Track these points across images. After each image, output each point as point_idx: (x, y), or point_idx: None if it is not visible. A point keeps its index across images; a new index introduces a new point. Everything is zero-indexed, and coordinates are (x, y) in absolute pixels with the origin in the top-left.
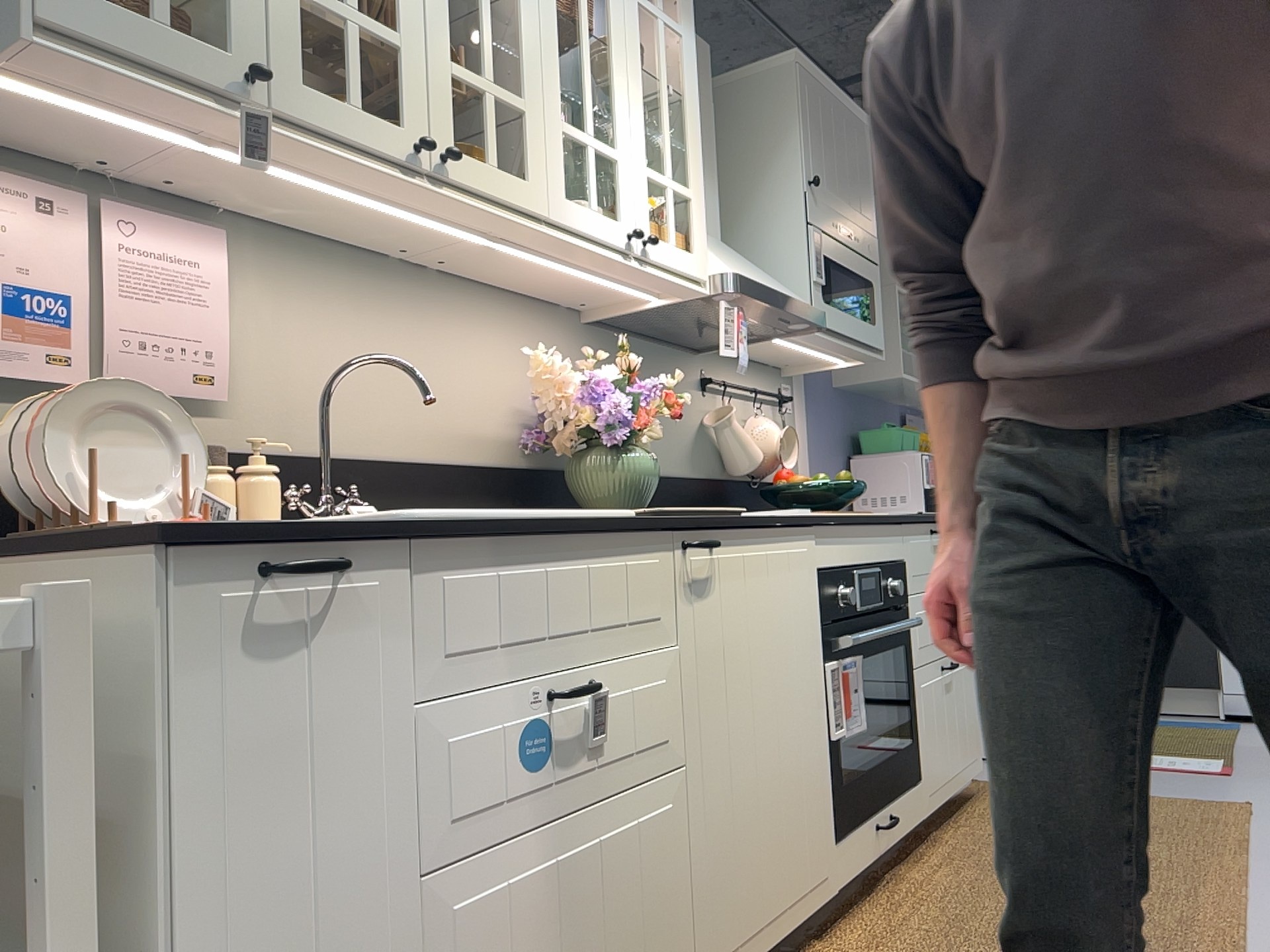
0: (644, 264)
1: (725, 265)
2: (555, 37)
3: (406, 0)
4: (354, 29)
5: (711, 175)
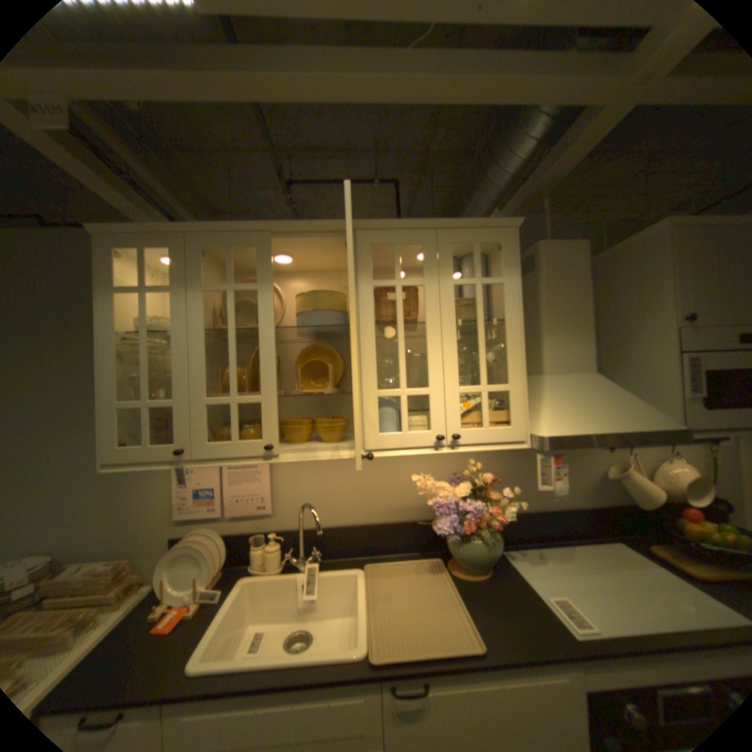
0: (456, 448)
1: (546, 426)
2: (373, 345)
3: (266, 377)
4: (235, 406)
5: (583, 331)
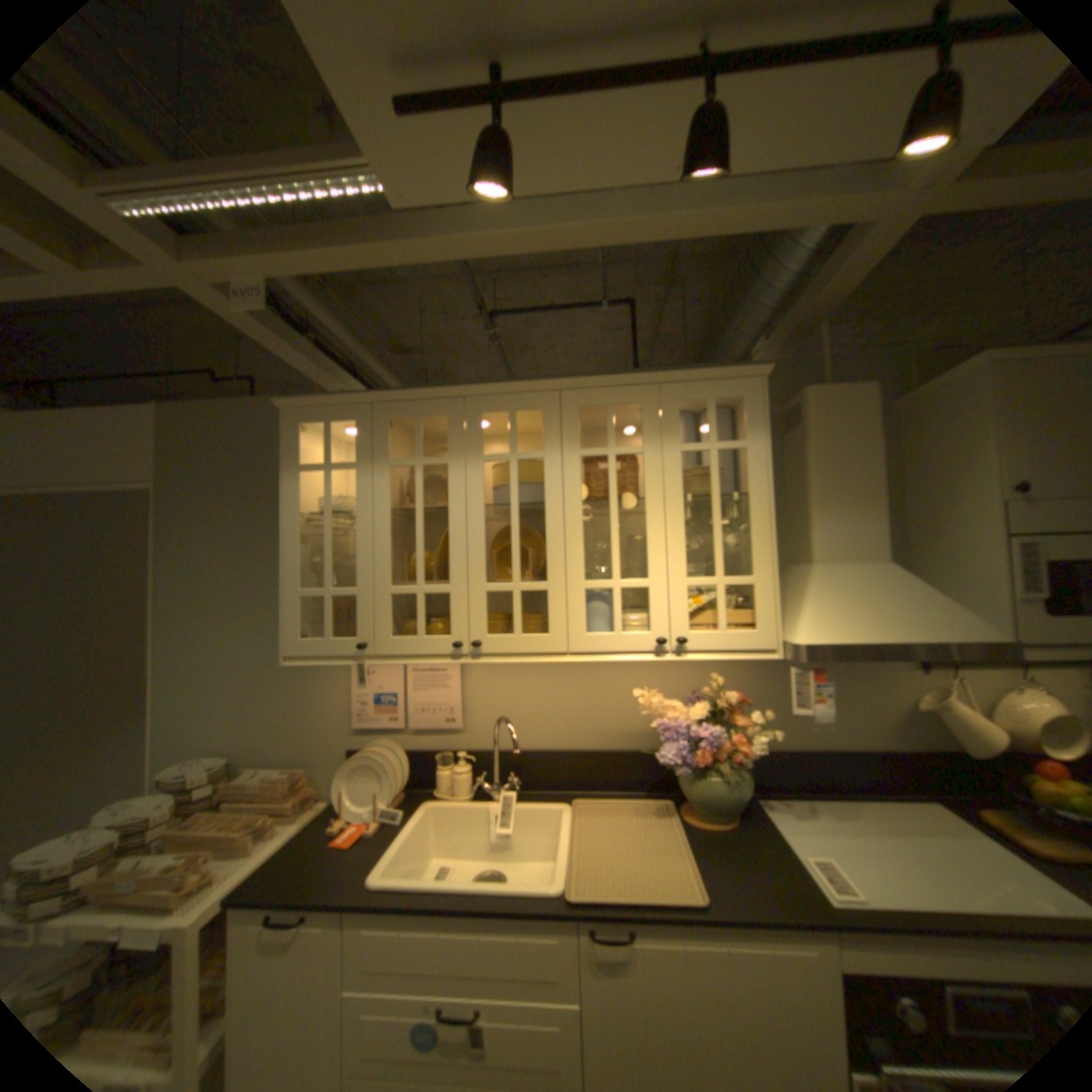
0: (683, 656)
1: (805, 631)
2: (580, 526)
3: (456, 564)
4: (423, 596)
5: (870, 505)
